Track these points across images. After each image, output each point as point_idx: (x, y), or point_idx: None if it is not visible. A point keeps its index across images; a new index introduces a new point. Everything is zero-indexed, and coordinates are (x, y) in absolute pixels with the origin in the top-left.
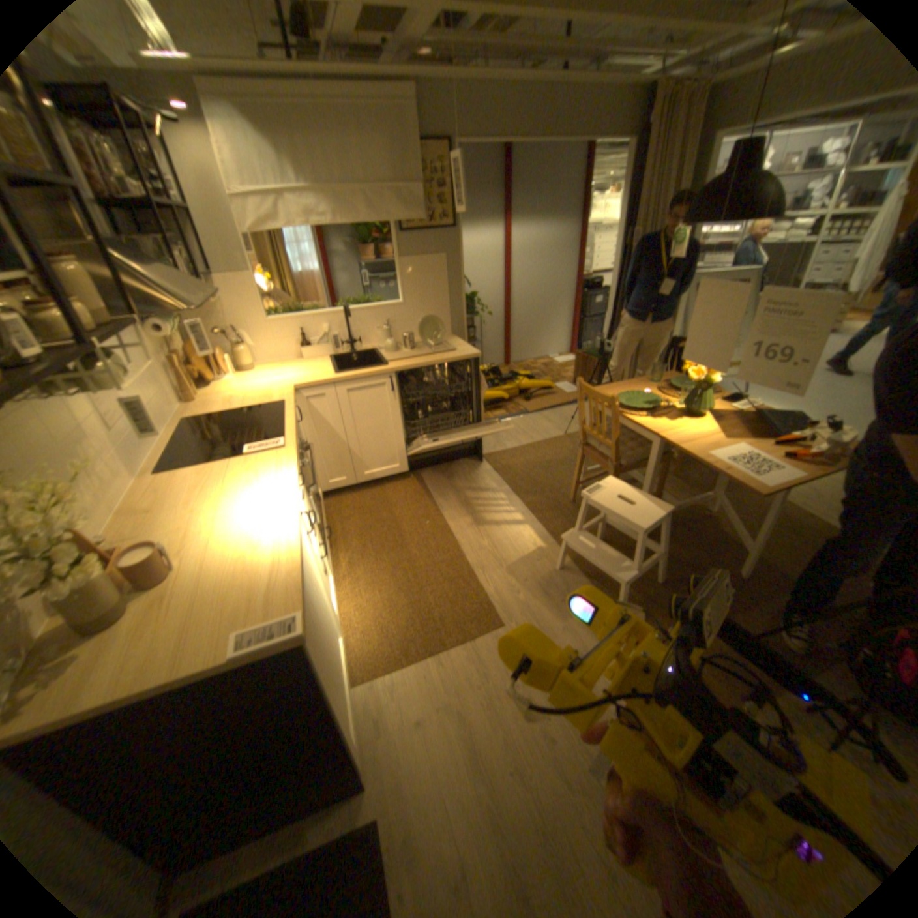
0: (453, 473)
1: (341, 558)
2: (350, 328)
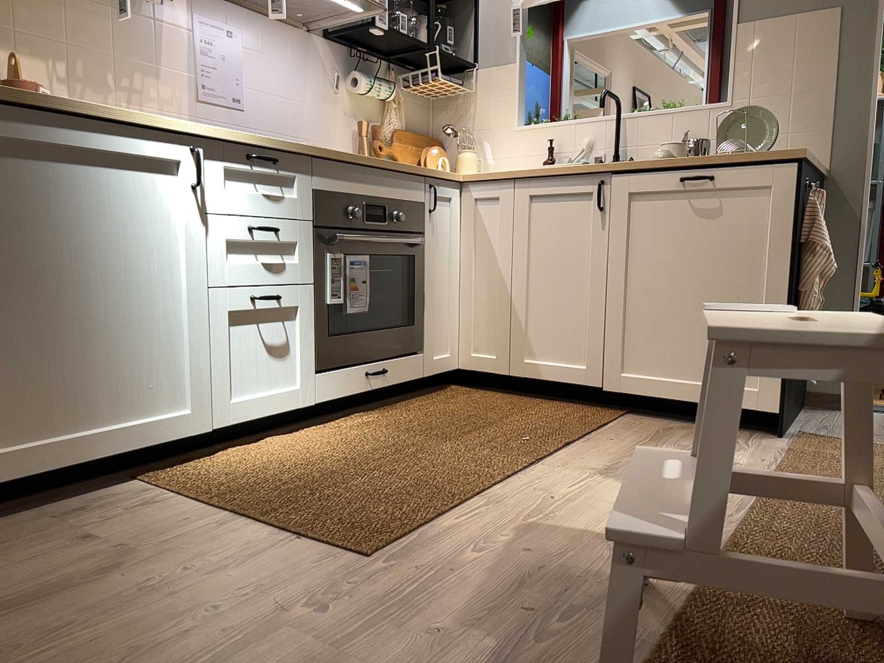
0: (690, 425)
1: (370, 419)
2: (616, 142)
